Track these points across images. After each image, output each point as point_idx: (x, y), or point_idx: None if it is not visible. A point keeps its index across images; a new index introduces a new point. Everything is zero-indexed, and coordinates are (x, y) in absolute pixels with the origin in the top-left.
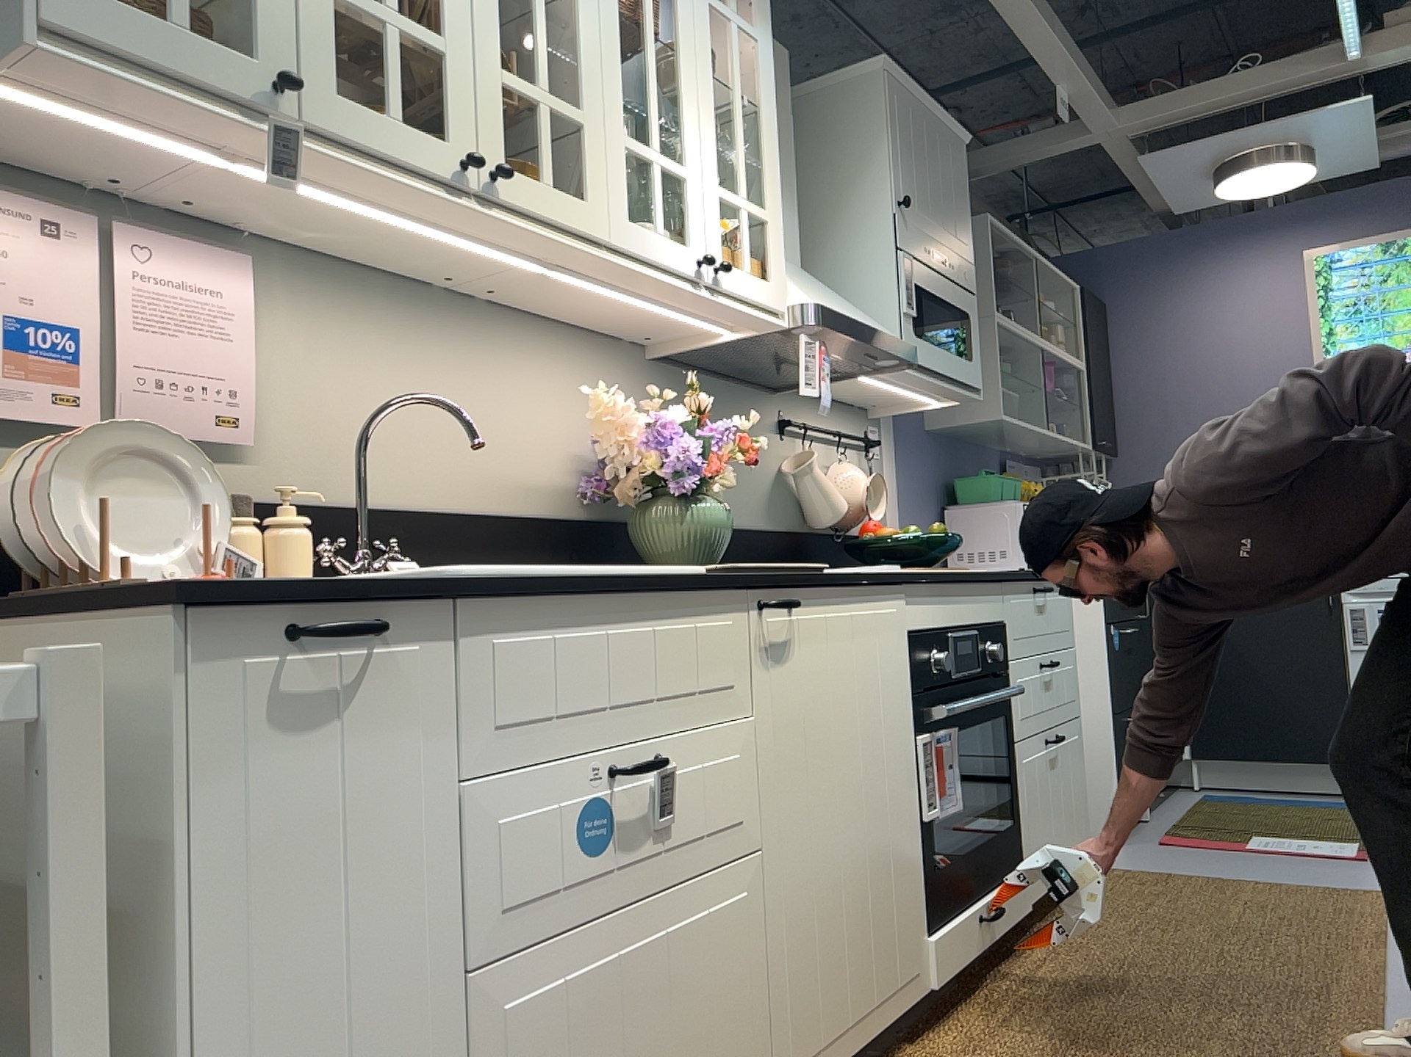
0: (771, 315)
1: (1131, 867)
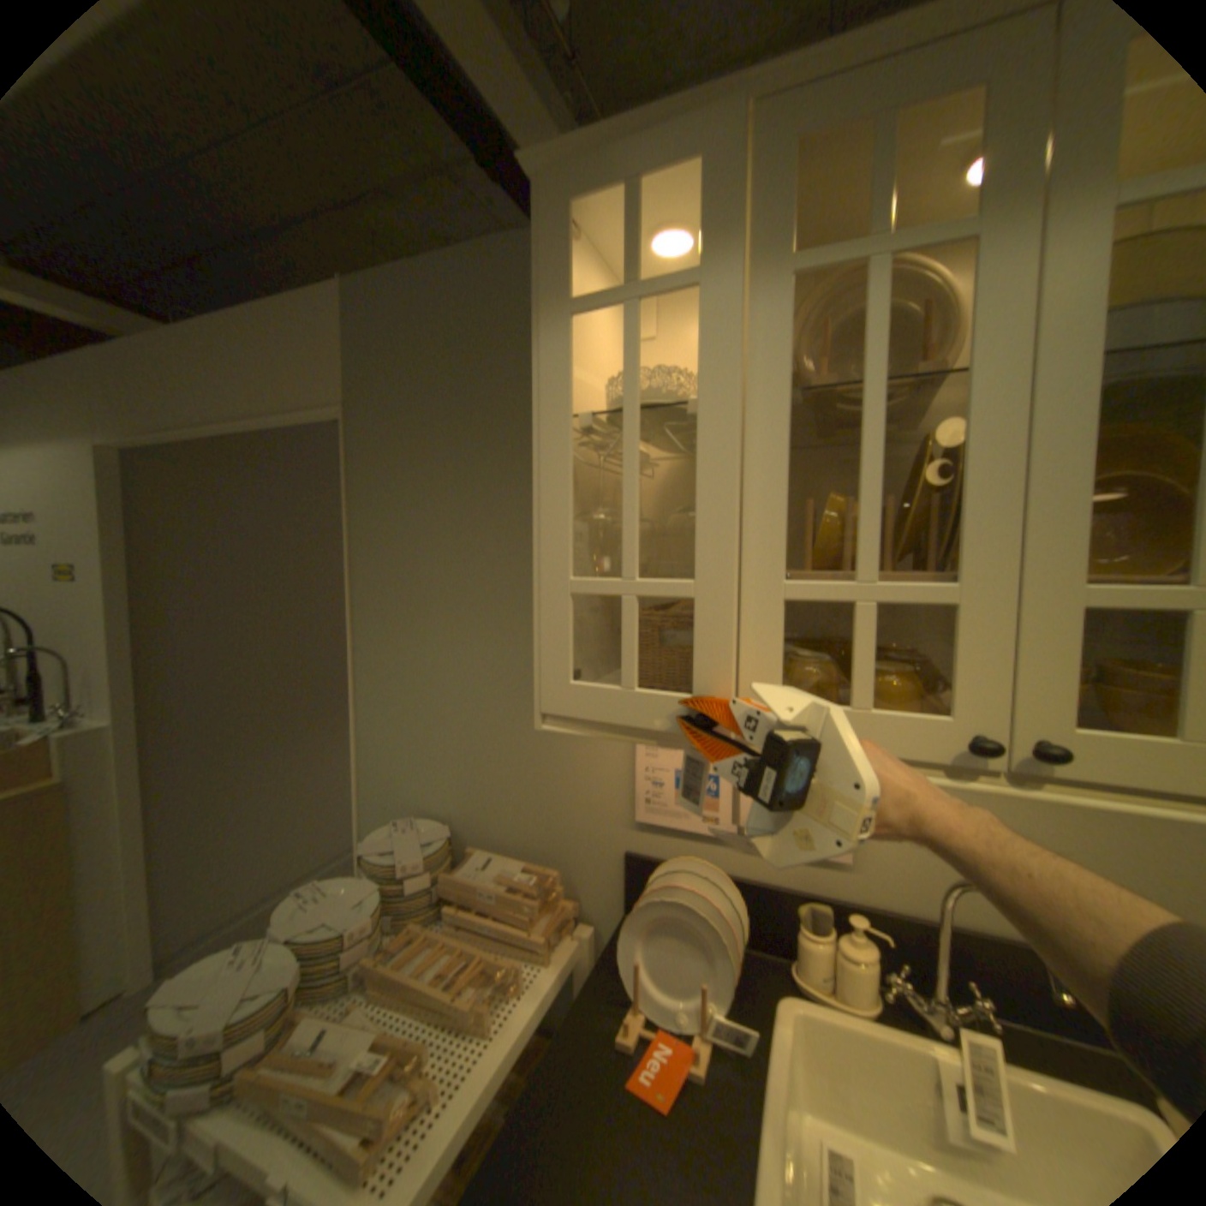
0: None
1: None
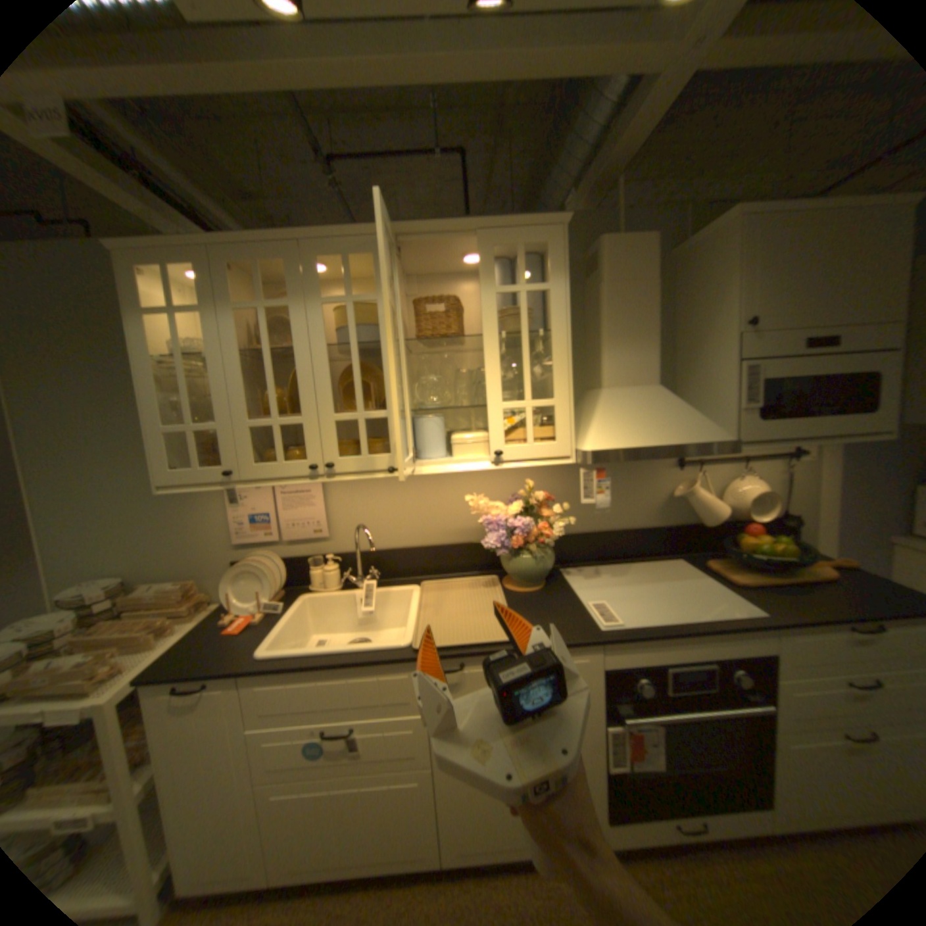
0: (557, 460)
1: None
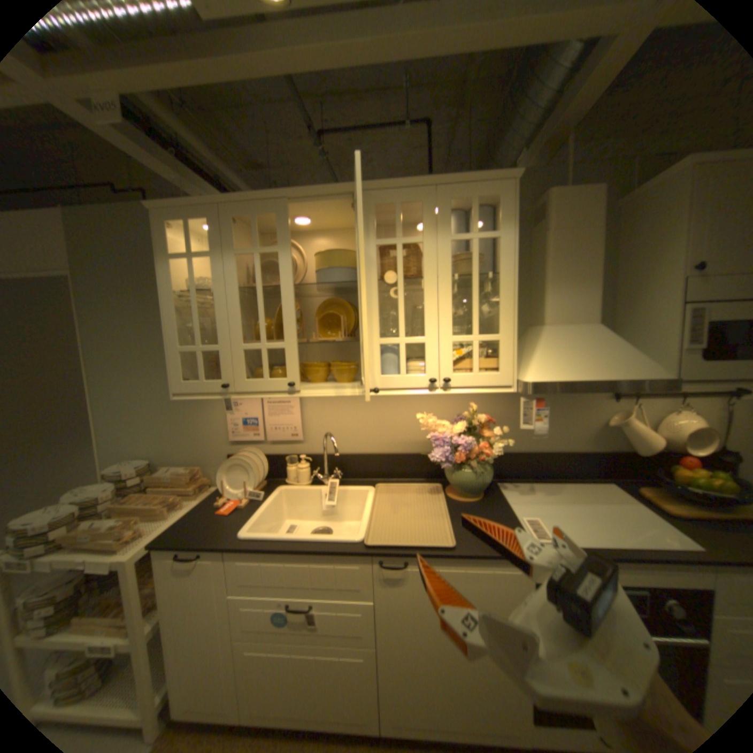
0: (499, 389)
1: None
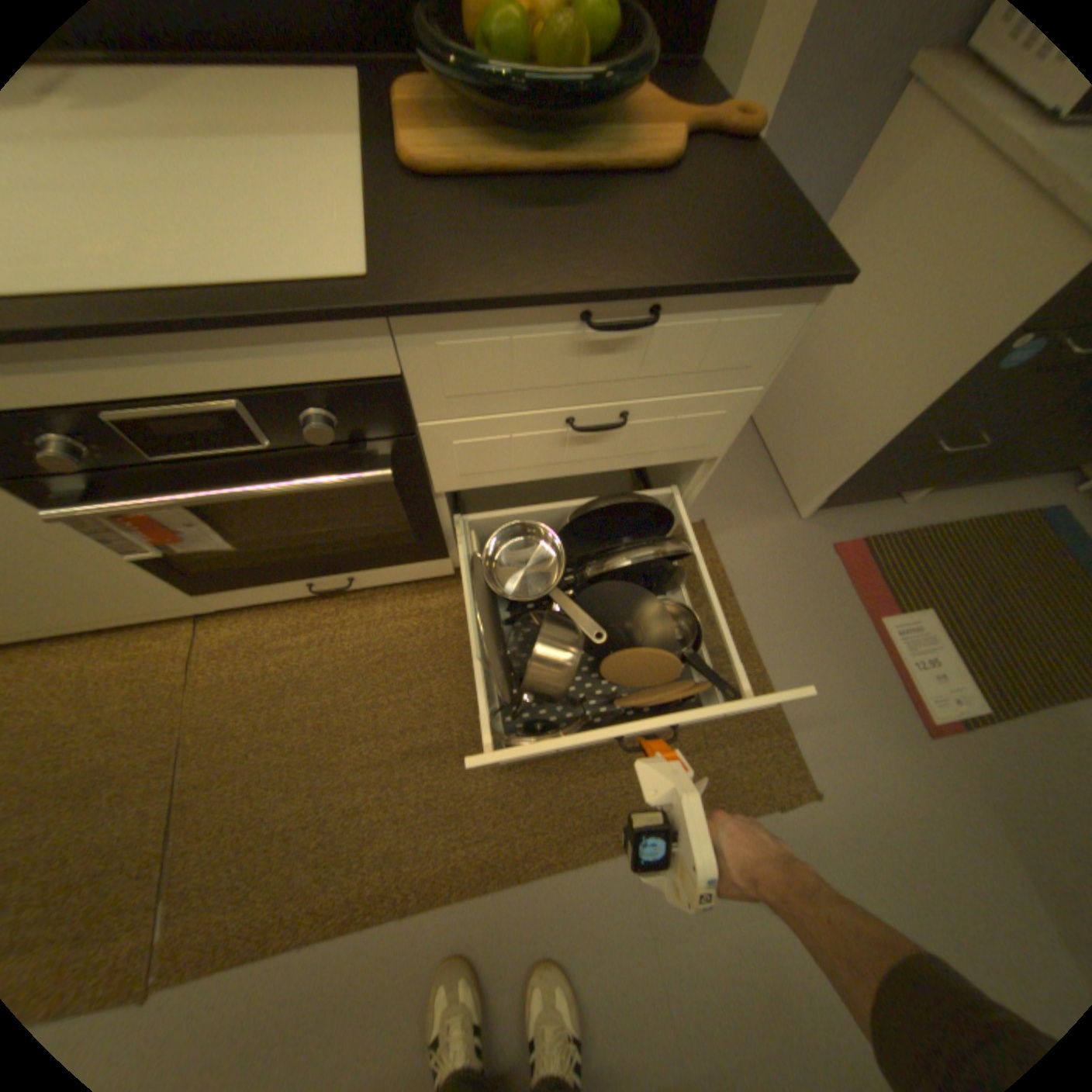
0: None
1: (728, 558)
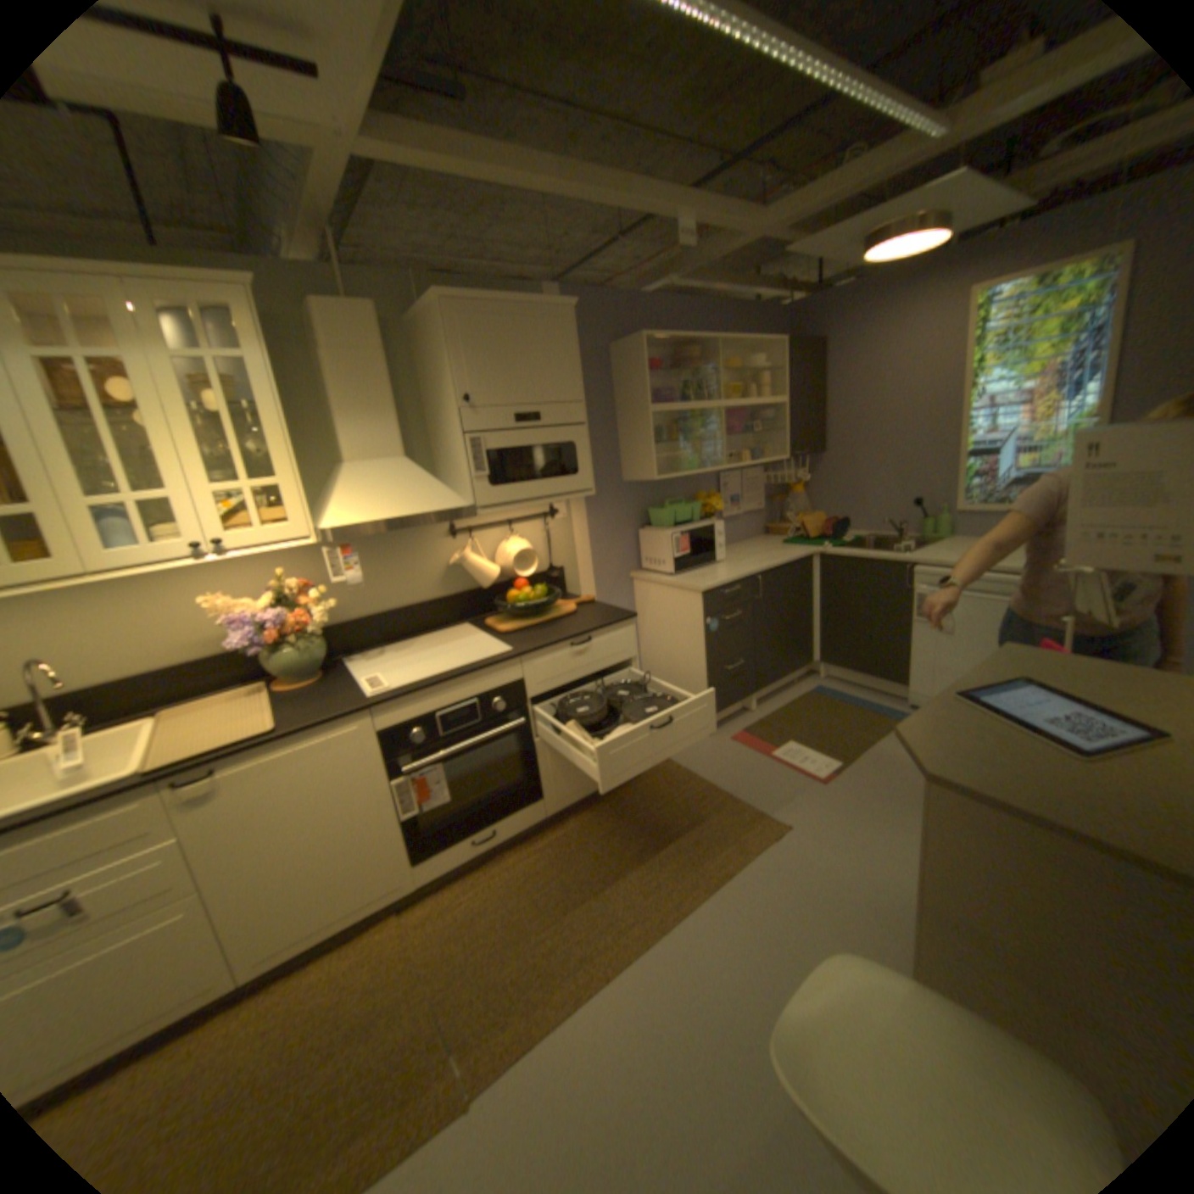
0: (294, 543)
1: (684, 765)
